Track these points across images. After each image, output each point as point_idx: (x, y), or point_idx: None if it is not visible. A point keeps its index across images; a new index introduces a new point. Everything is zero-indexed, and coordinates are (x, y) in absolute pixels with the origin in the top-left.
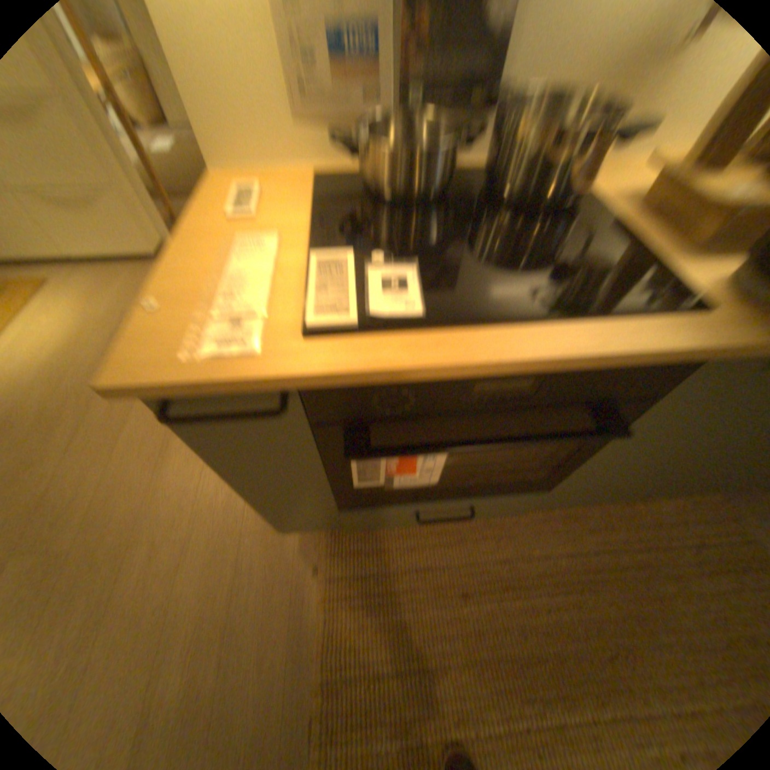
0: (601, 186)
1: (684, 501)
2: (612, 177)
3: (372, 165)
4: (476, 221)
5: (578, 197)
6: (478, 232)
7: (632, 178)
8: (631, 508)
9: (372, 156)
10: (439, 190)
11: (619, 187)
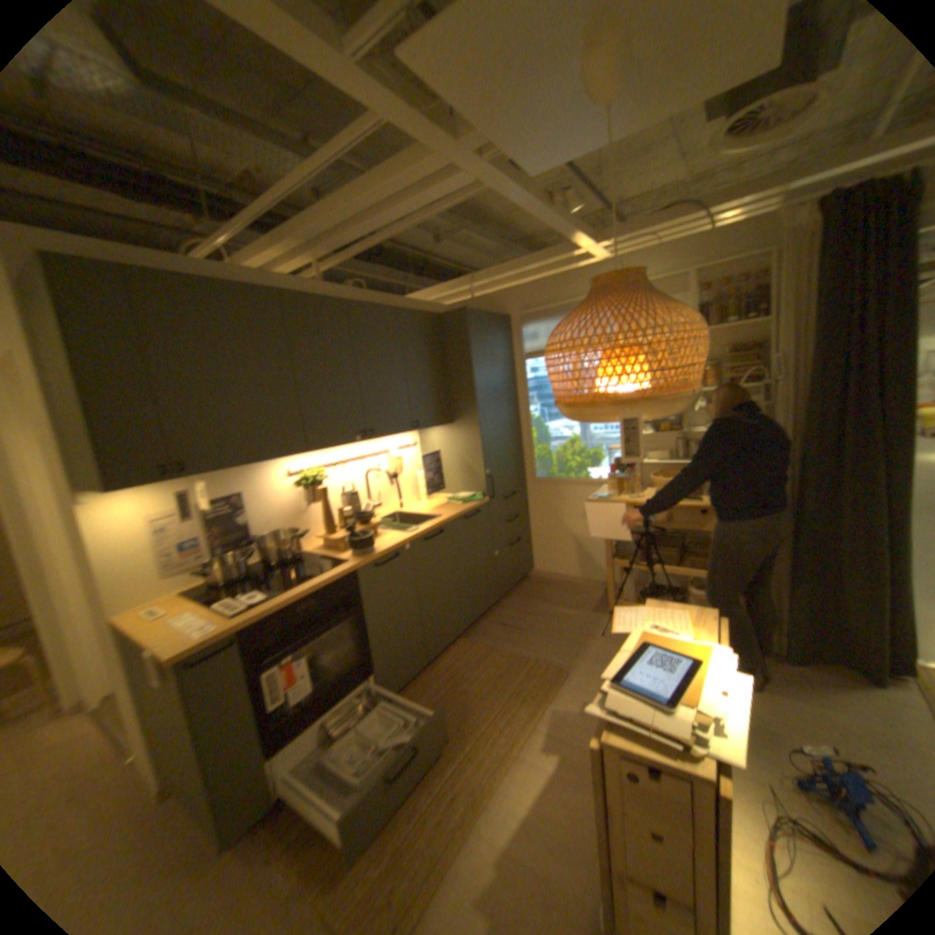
0: (306, 552)
1: (450, 655)
2: (308, 548)
3: (209, 582)
4: (265, 581)
5: (299, 558)
6: (268, 583)
7: (315, 546)
8: (431, 675)
9: (209, 578)
10: (243, 578)
11: (312, 550)
